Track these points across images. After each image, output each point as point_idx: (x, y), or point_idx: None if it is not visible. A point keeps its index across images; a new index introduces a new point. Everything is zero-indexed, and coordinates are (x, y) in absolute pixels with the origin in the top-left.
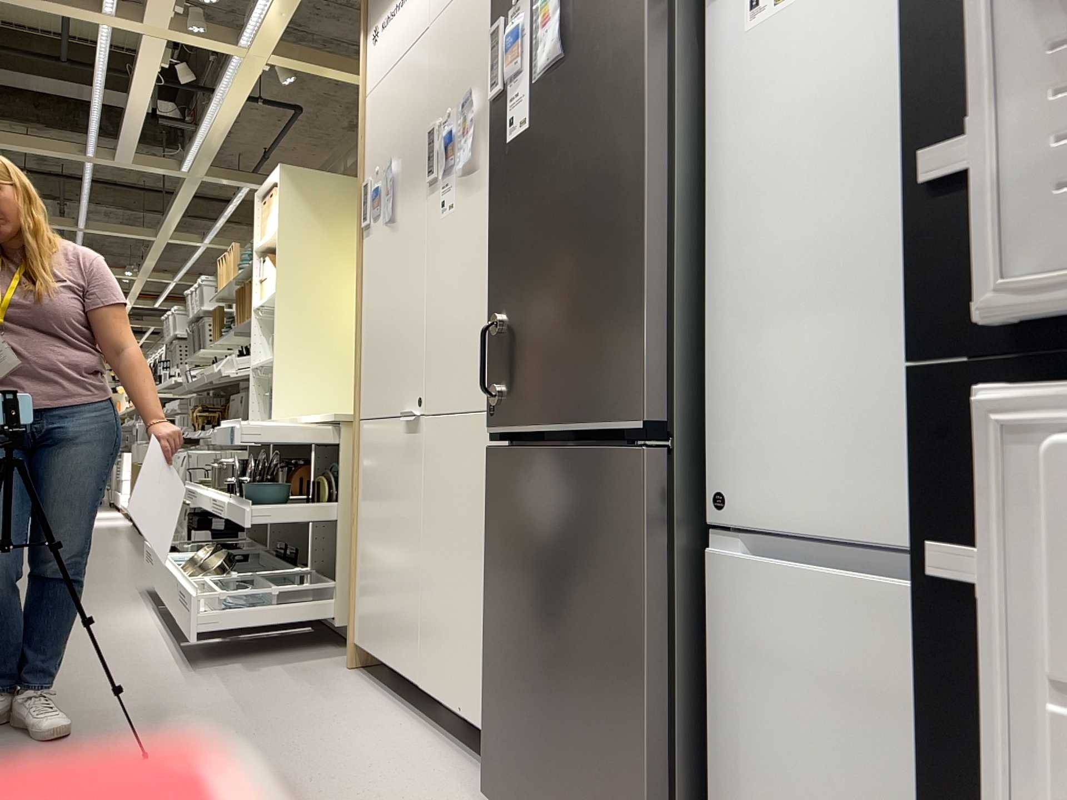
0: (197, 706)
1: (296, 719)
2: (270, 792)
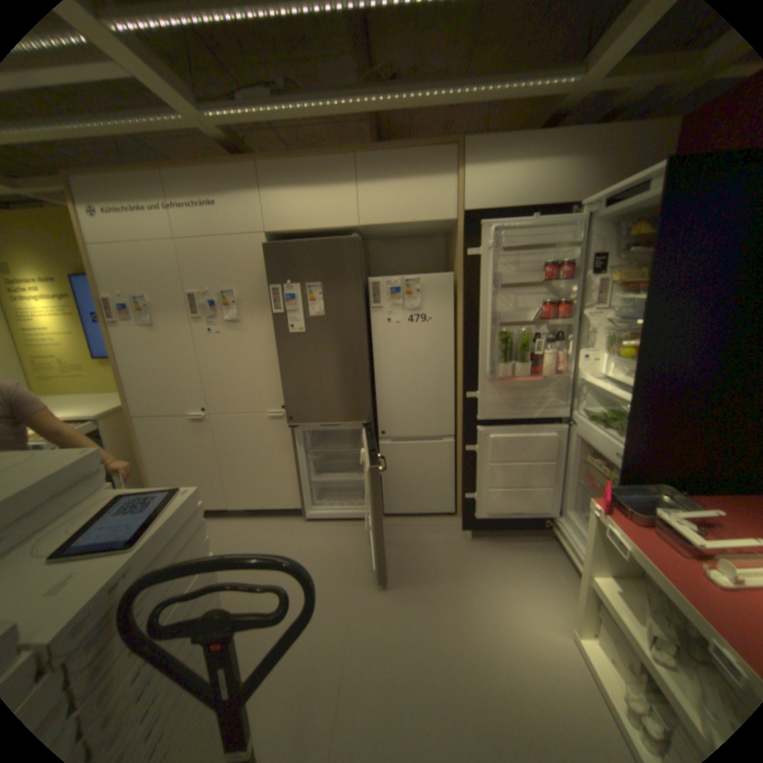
0: None
1: None
2: None
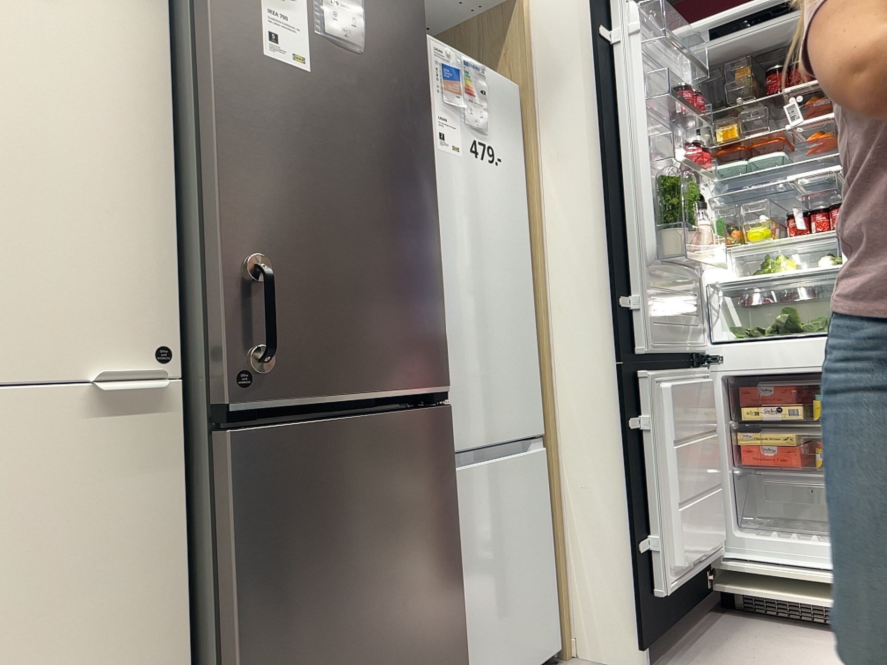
0: None
1: None
2: None
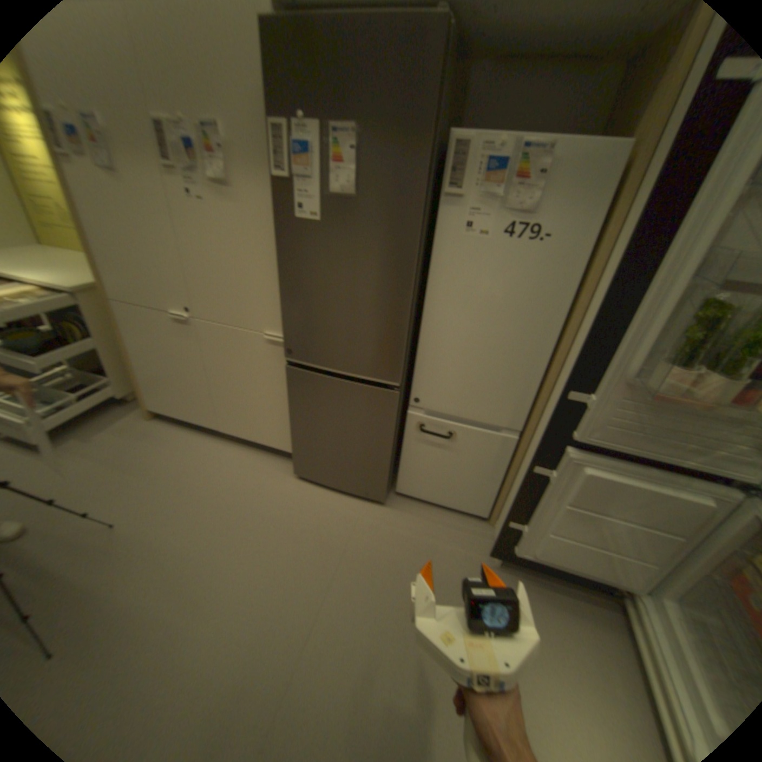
0: (86, 479)
1: (159, 464)
2: (201, 509)
